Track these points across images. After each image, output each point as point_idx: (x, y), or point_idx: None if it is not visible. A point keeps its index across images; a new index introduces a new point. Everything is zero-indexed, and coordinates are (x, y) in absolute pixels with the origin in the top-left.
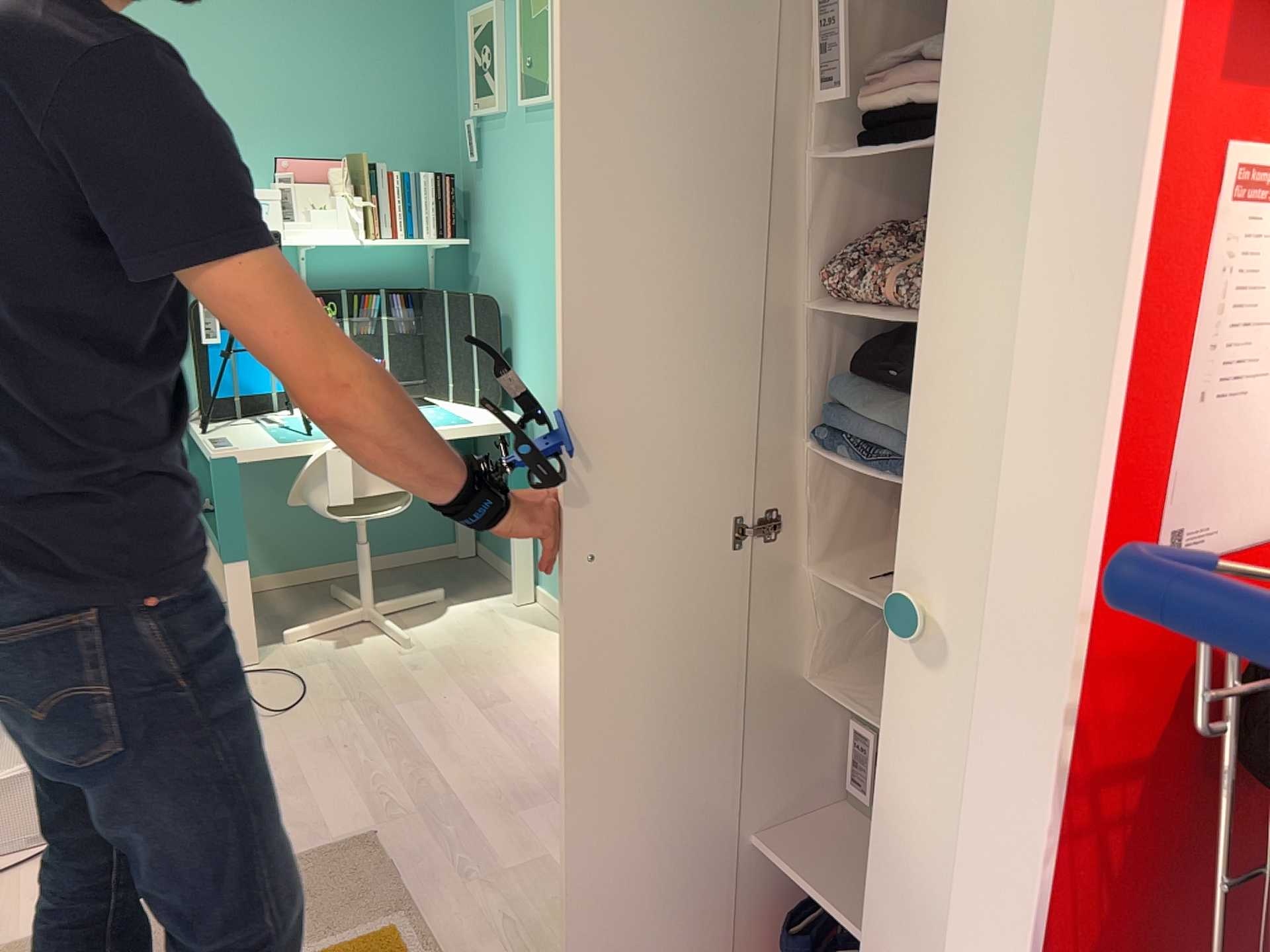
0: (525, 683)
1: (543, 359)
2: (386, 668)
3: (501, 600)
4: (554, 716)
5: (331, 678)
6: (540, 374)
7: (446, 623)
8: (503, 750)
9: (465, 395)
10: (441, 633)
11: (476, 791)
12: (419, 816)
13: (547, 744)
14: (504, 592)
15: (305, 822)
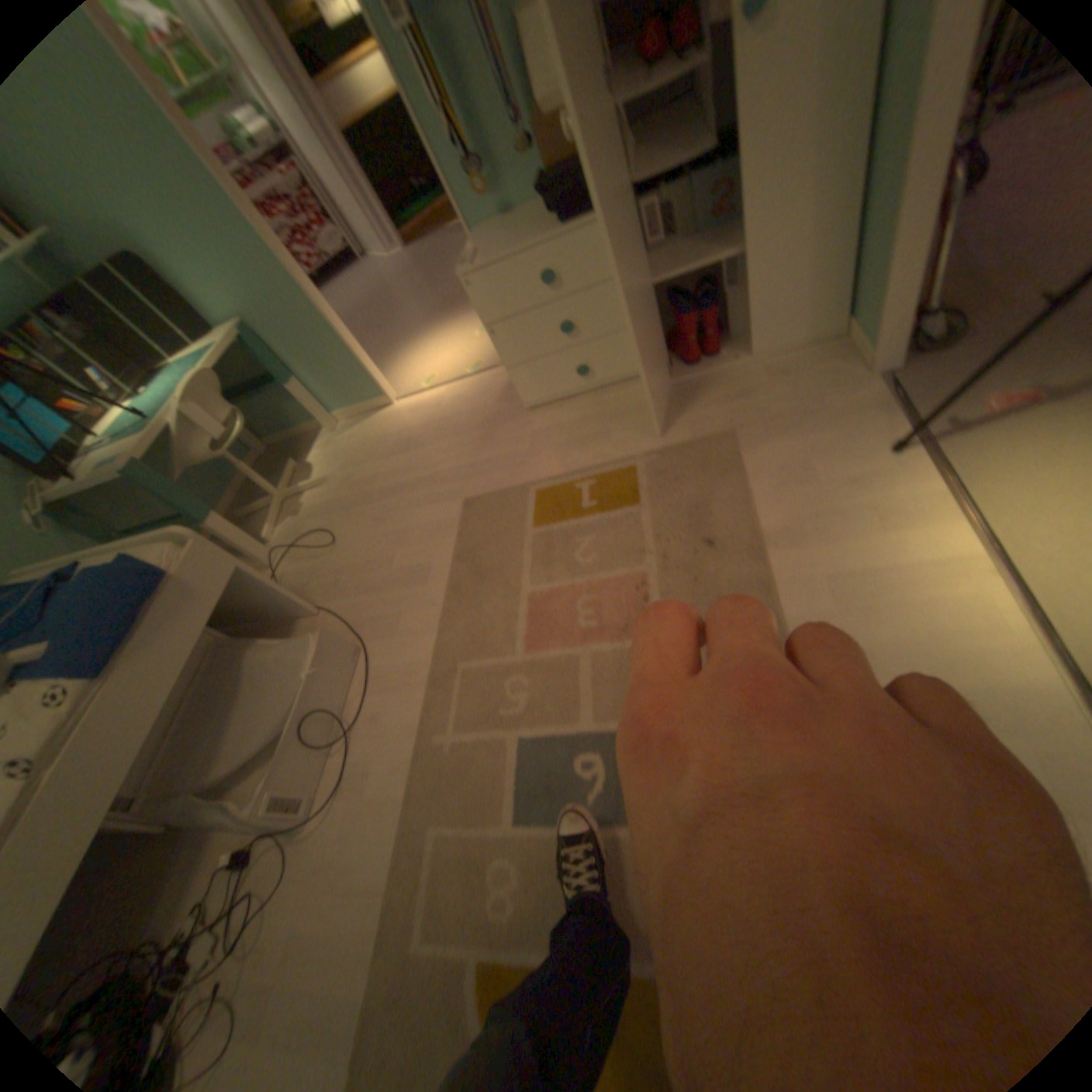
0: (400, 431)
1: (207, 265)
2: (334, 491)
3: (318, 436)
4: (435, 421)
5: (320, 517)
6: (214, 278)
7: (318, 462)
8: (444, 443)
9: (171, 343)
10: (325, 465)
11: (465, 456)
12: (466, 479)
13: (454, 426)
14: (313, 434)
15: (433, 528)
